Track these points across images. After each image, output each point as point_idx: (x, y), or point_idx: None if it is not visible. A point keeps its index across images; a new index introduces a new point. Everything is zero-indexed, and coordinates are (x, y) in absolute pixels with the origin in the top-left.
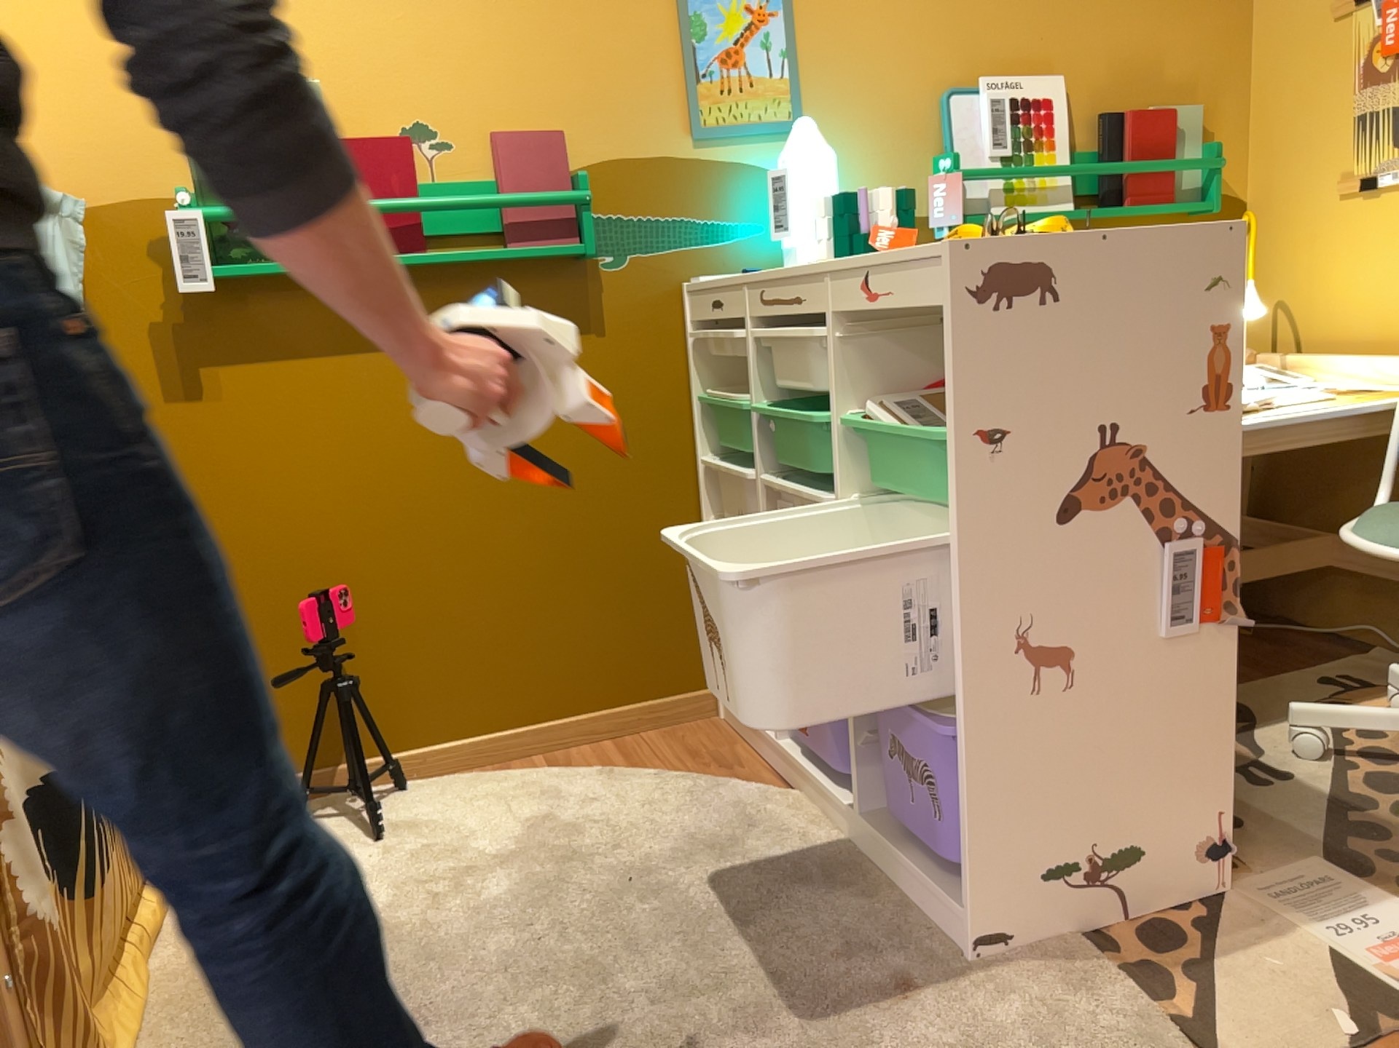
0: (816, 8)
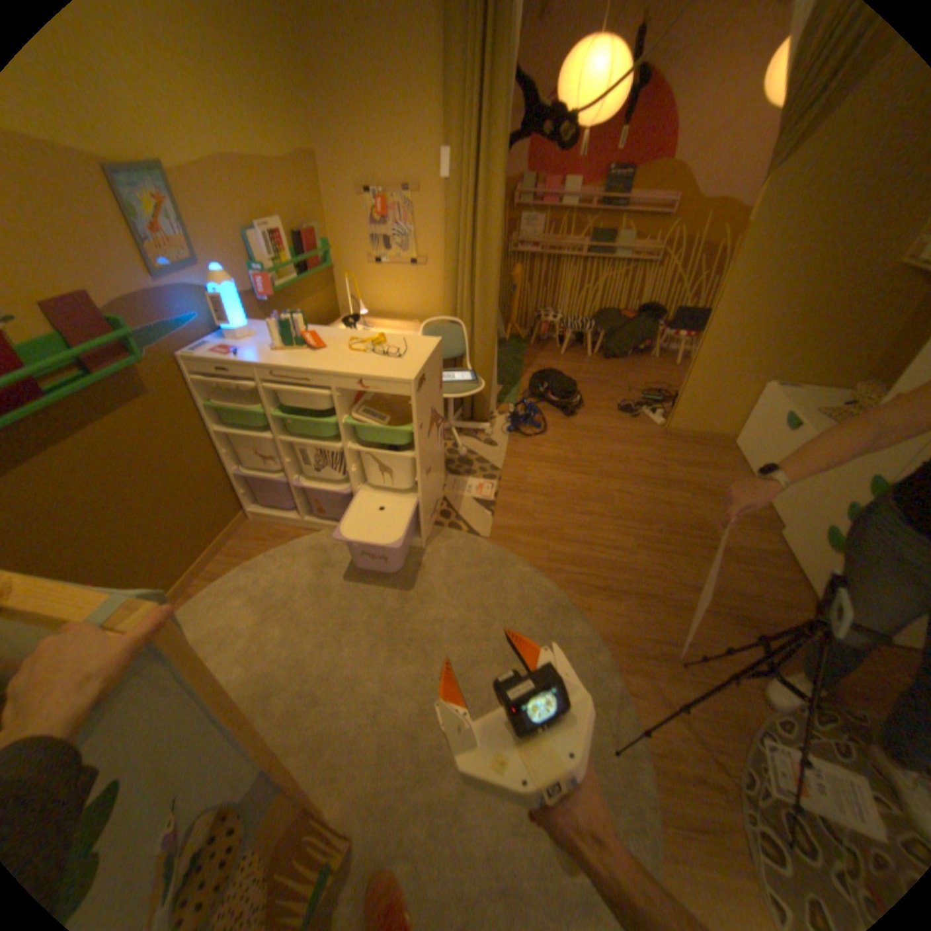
0: (181, 191)
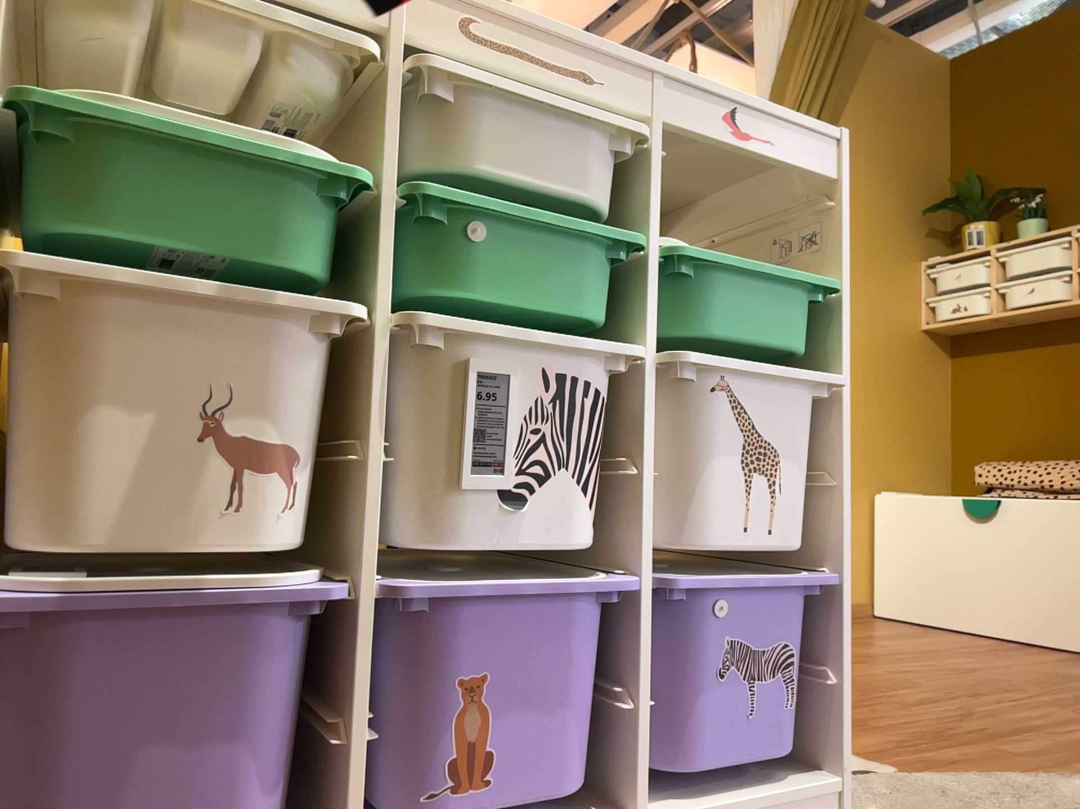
0: None
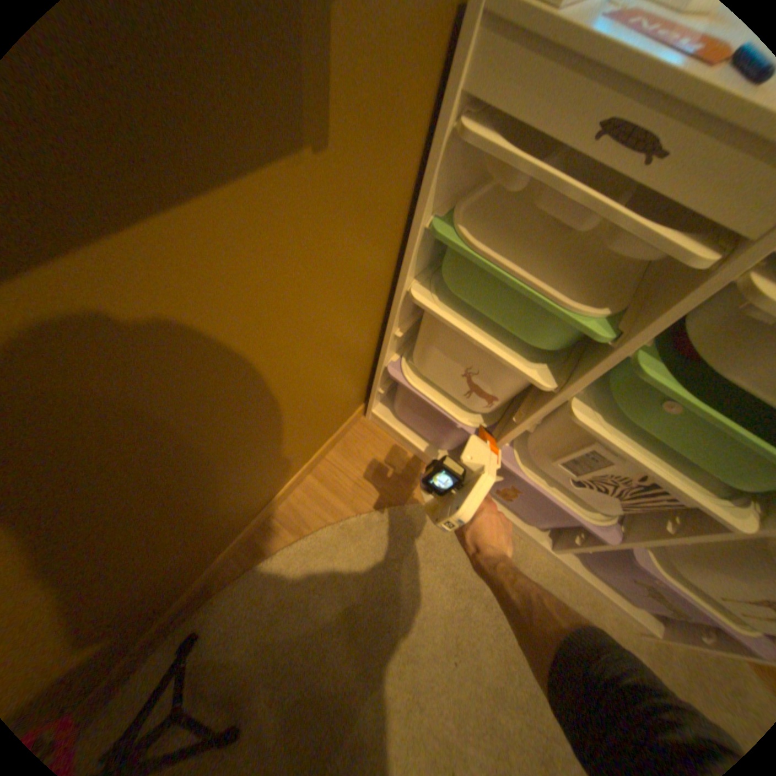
0: None
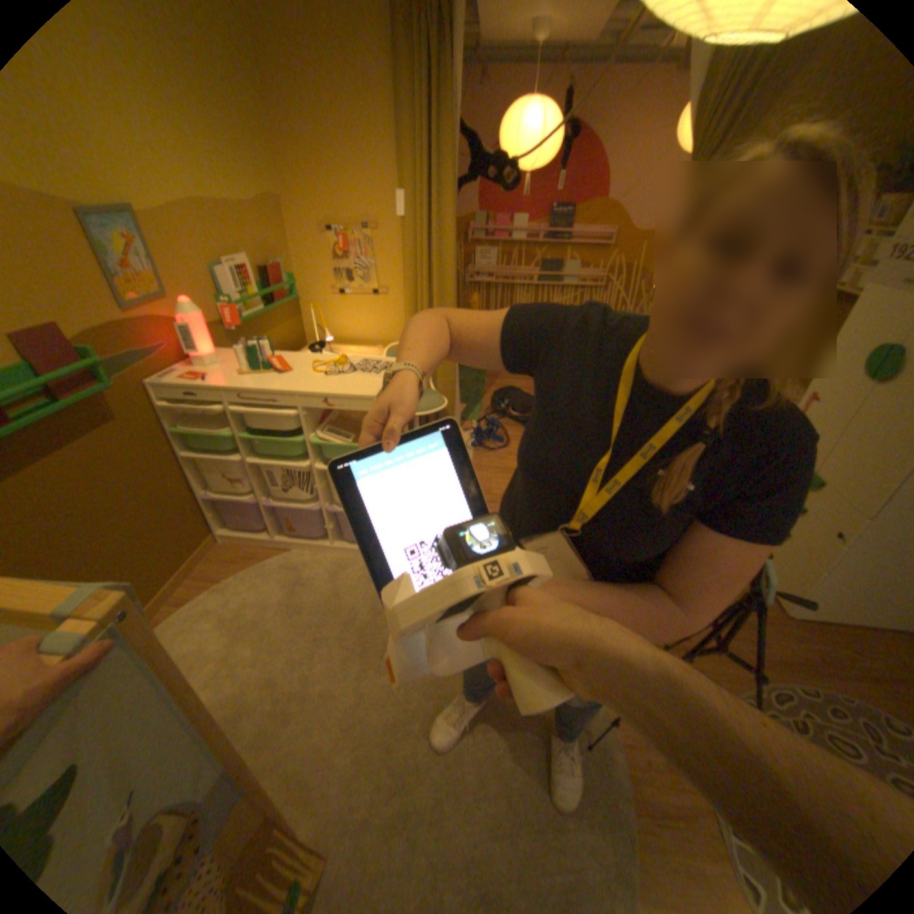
0: (150, 232)
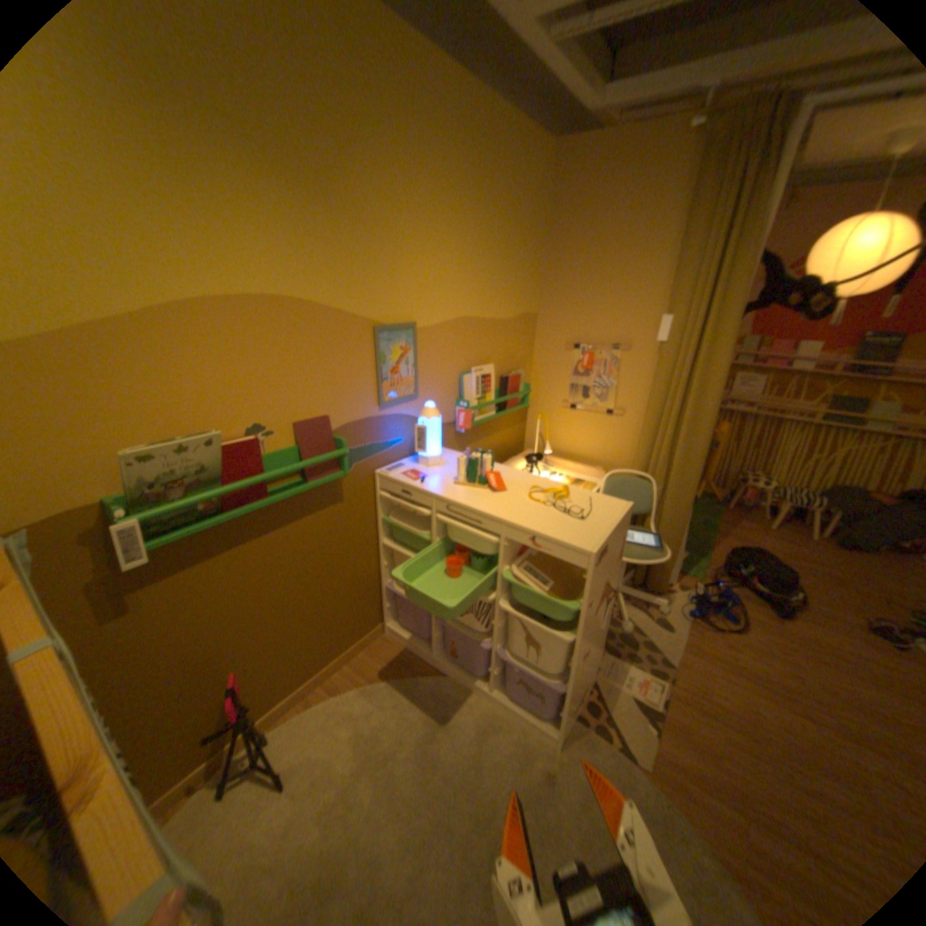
0: (423, 344)
